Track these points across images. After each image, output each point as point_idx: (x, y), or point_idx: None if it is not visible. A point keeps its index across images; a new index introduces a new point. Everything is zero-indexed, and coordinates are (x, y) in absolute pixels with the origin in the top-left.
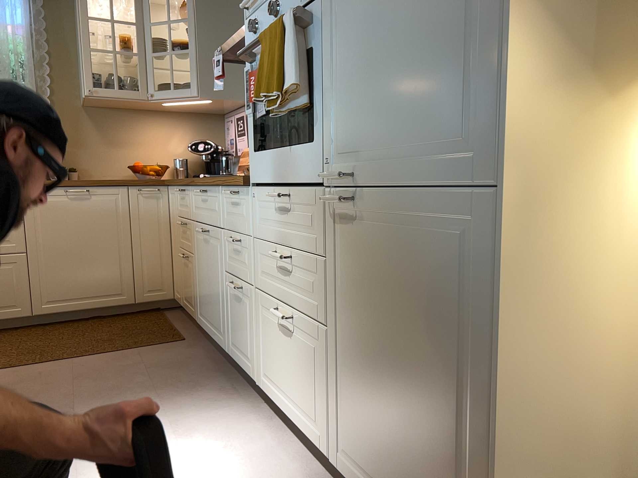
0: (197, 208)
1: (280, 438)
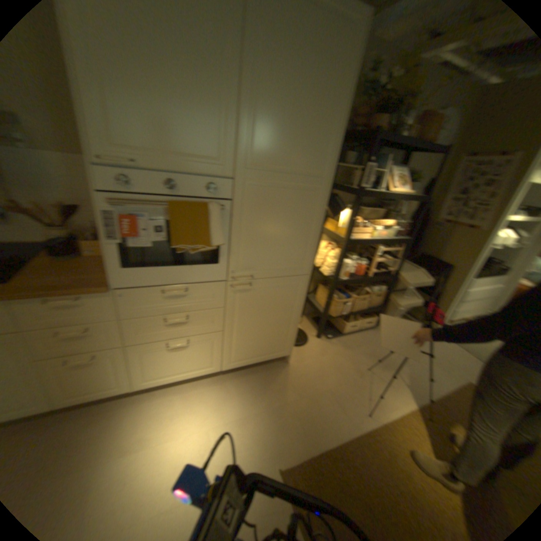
0: None
1: (166, 394)
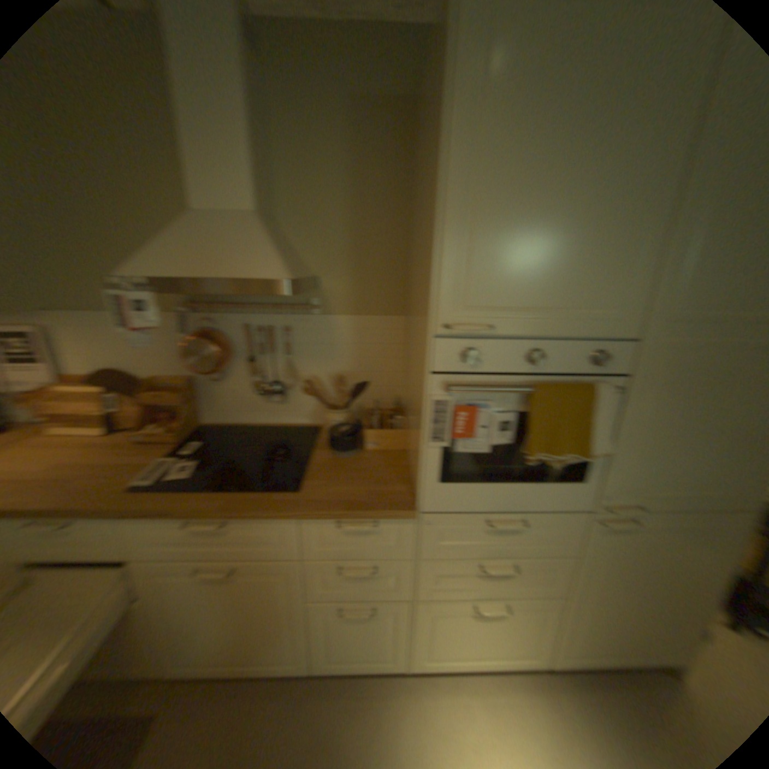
0: (151, 547)
1: (458, 689)
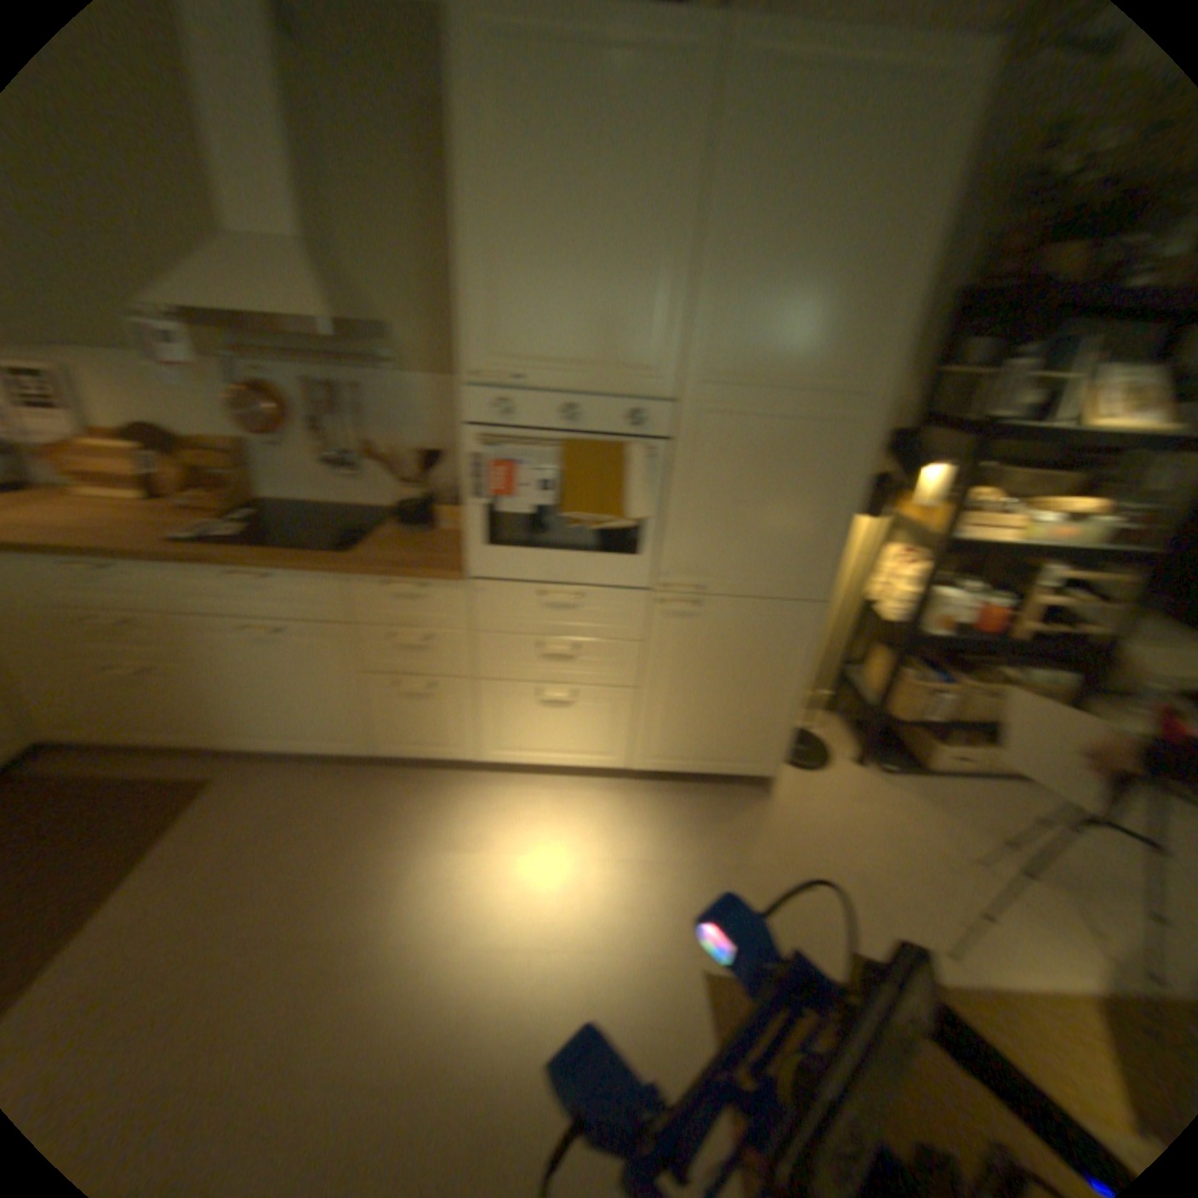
0: (212, 596)
1: (536, 784)
